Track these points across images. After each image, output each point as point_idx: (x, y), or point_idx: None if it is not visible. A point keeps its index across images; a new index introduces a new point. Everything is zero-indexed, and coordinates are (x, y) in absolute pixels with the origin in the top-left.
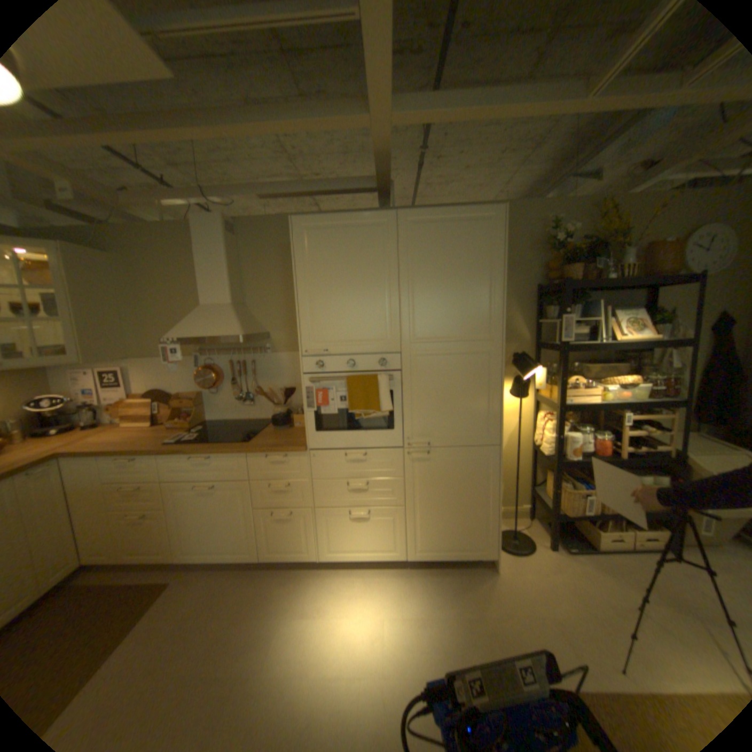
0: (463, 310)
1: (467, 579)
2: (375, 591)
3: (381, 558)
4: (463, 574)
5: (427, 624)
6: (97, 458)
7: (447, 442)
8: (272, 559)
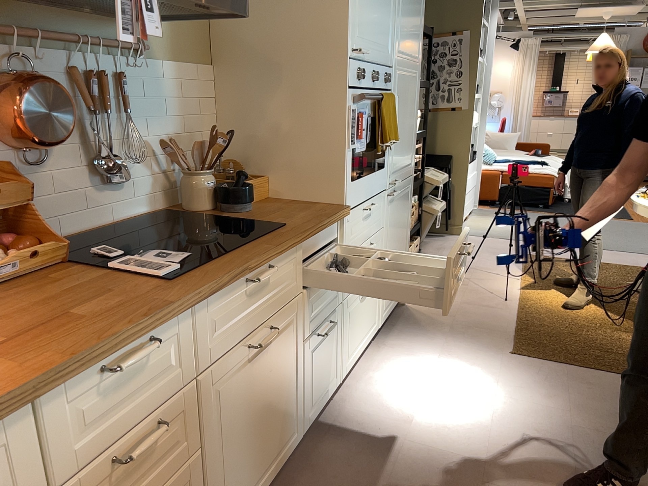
0: (413, 29)
1: (402, 318)
2: (391, 365)
3: (369, 336)
4: (394, 317)
5: (444, 348)
6: (60, 384)
7: (400, 177)
8: (313, 412)
